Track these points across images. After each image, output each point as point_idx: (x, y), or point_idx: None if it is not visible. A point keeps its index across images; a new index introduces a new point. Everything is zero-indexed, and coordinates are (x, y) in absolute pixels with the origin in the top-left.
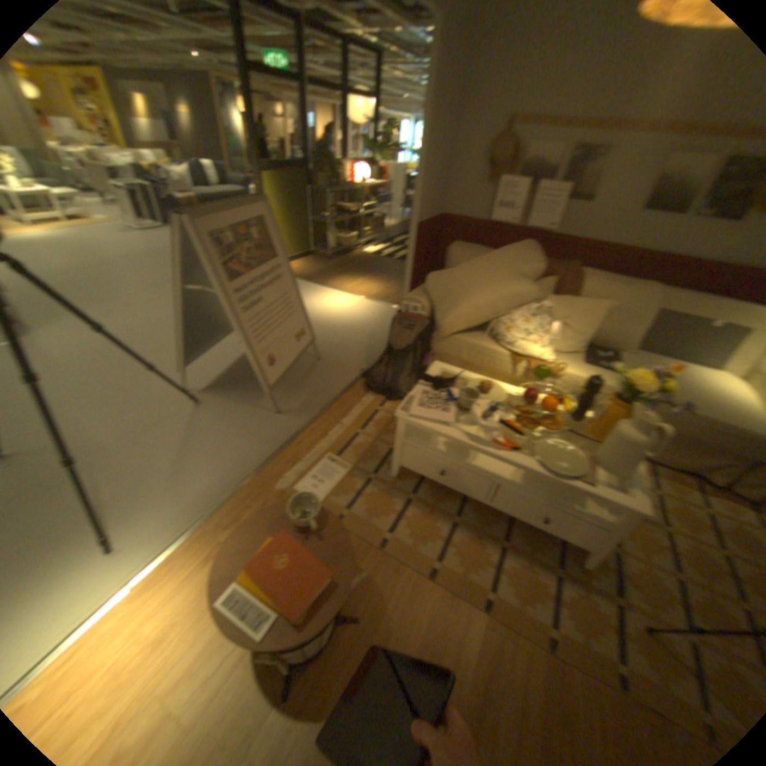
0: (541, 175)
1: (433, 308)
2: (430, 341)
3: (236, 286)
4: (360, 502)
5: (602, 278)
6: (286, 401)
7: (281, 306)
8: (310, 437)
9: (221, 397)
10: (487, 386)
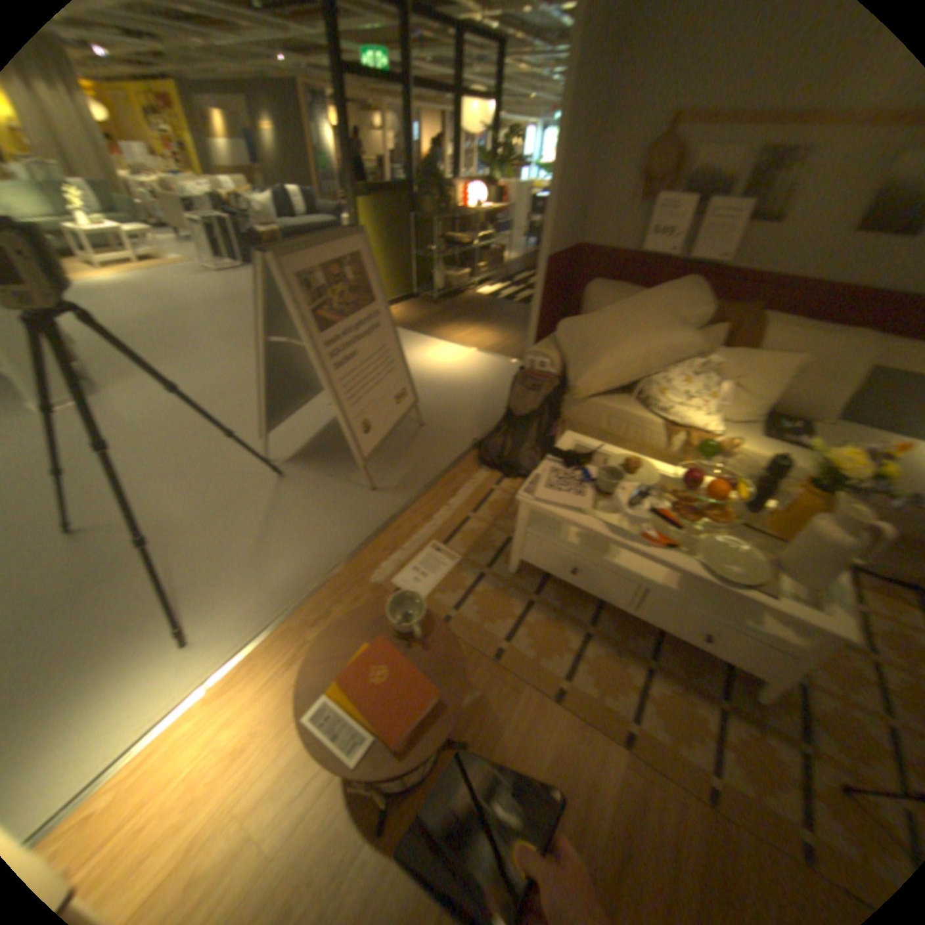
0: (712, 191)
1: (565, 364)
2: (561, 405)
3: (327, 338)
4: (471, 602)
5: (792, 325)
6: (383, 475)
7: (380, 362)
8: (411, 520)
9: (308, 469)
10: (635, 464)
